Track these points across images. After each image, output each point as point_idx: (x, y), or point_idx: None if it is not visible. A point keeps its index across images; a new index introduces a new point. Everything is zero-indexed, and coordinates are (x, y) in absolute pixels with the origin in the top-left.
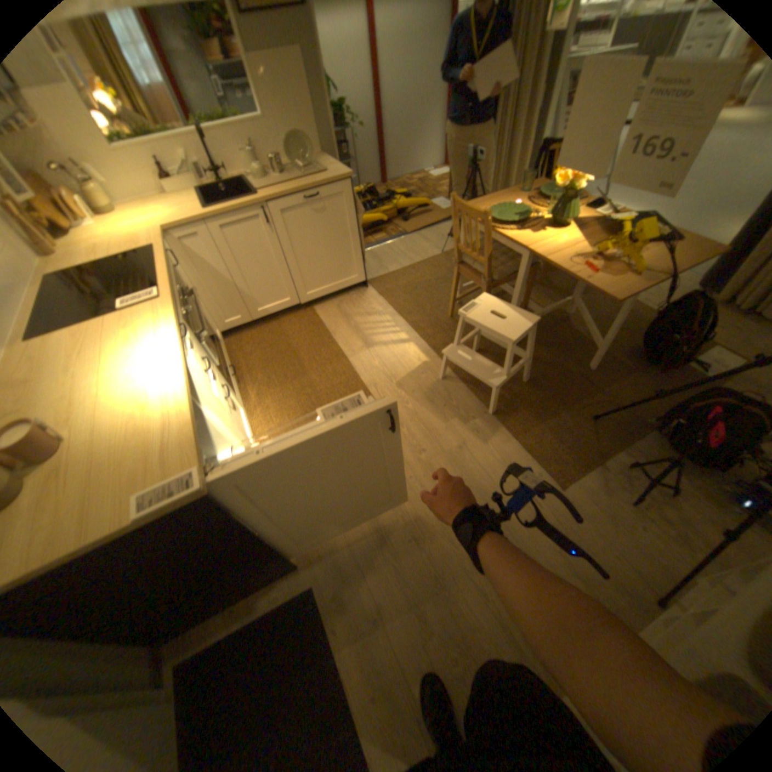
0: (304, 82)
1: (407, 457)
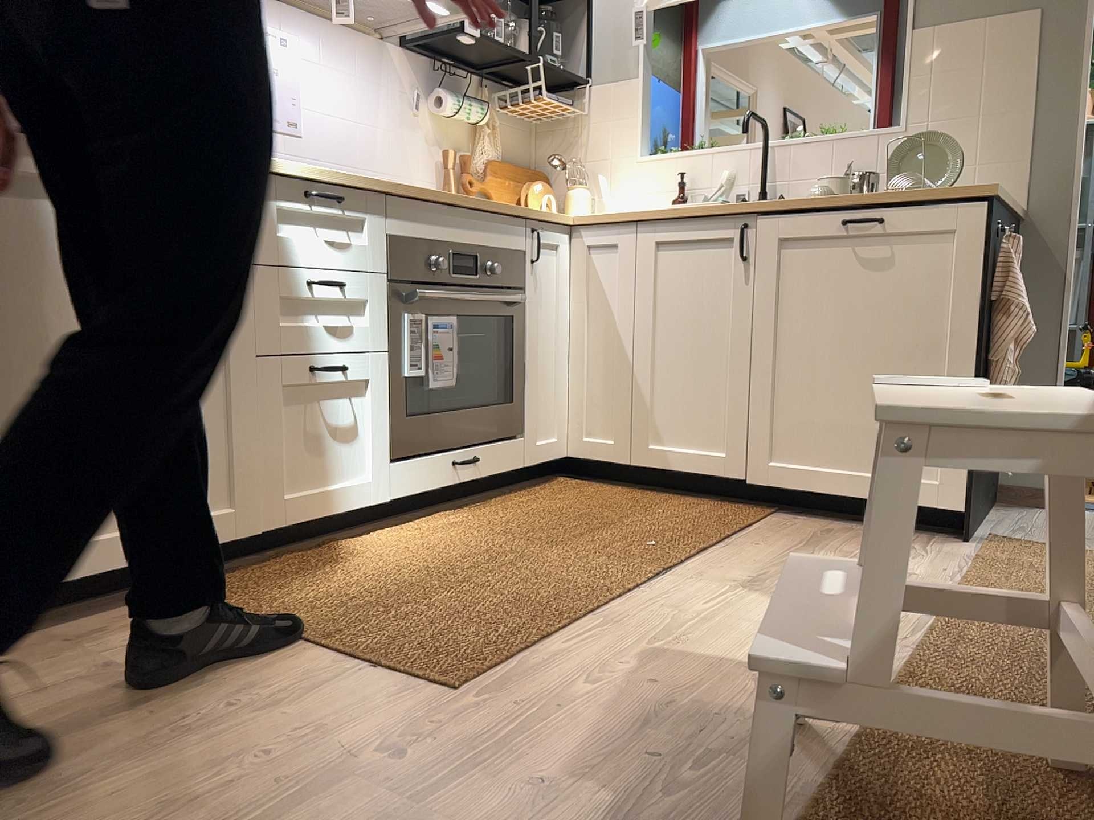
0: (1024, 73)
1: (344, 729)
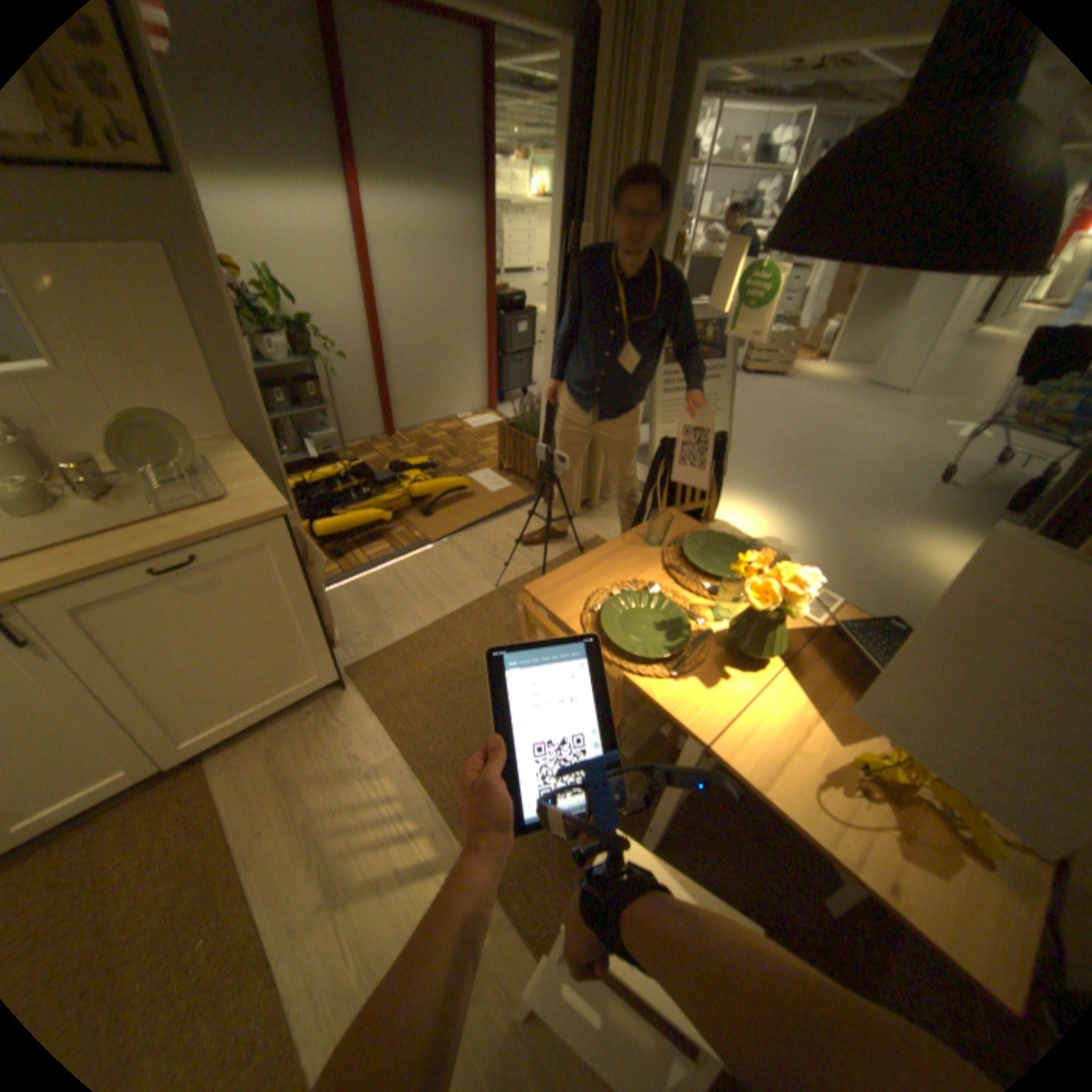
0: (176, 308)
1: None
